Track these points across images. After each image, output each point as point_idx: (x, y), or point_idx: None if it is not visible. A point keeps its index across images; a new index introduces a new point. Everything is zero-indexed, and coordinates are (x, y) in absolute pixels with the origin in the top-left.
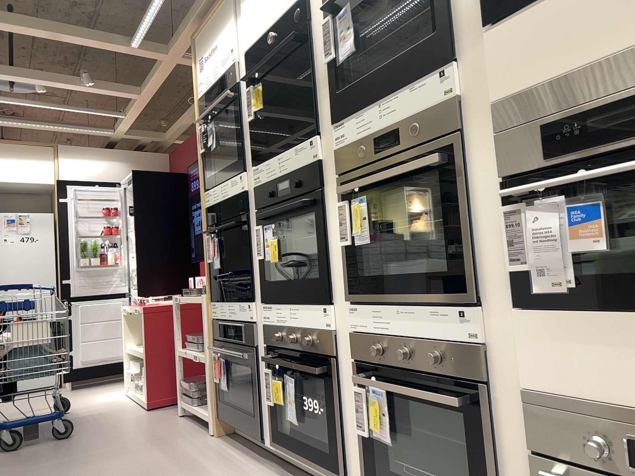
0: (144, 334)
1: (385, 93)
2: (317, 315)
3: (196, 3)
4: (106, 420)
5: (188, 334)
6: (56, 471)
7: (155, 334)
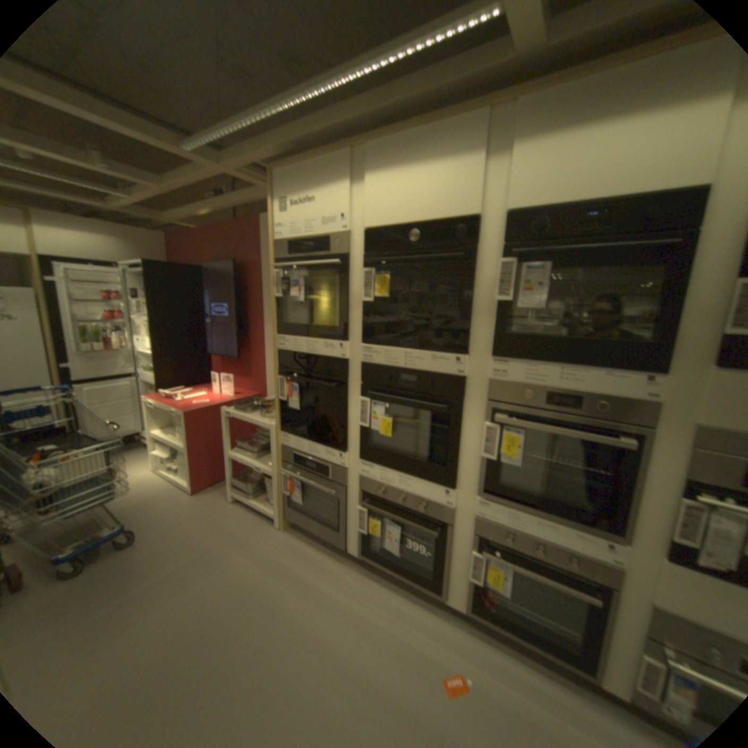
0: (177, 431)
1: (574, 362)
2: (435, 492)
3: (278, 129)
4: (154, 515)
5: (237, 442)
6: (150, 605)
7: (194, 435)
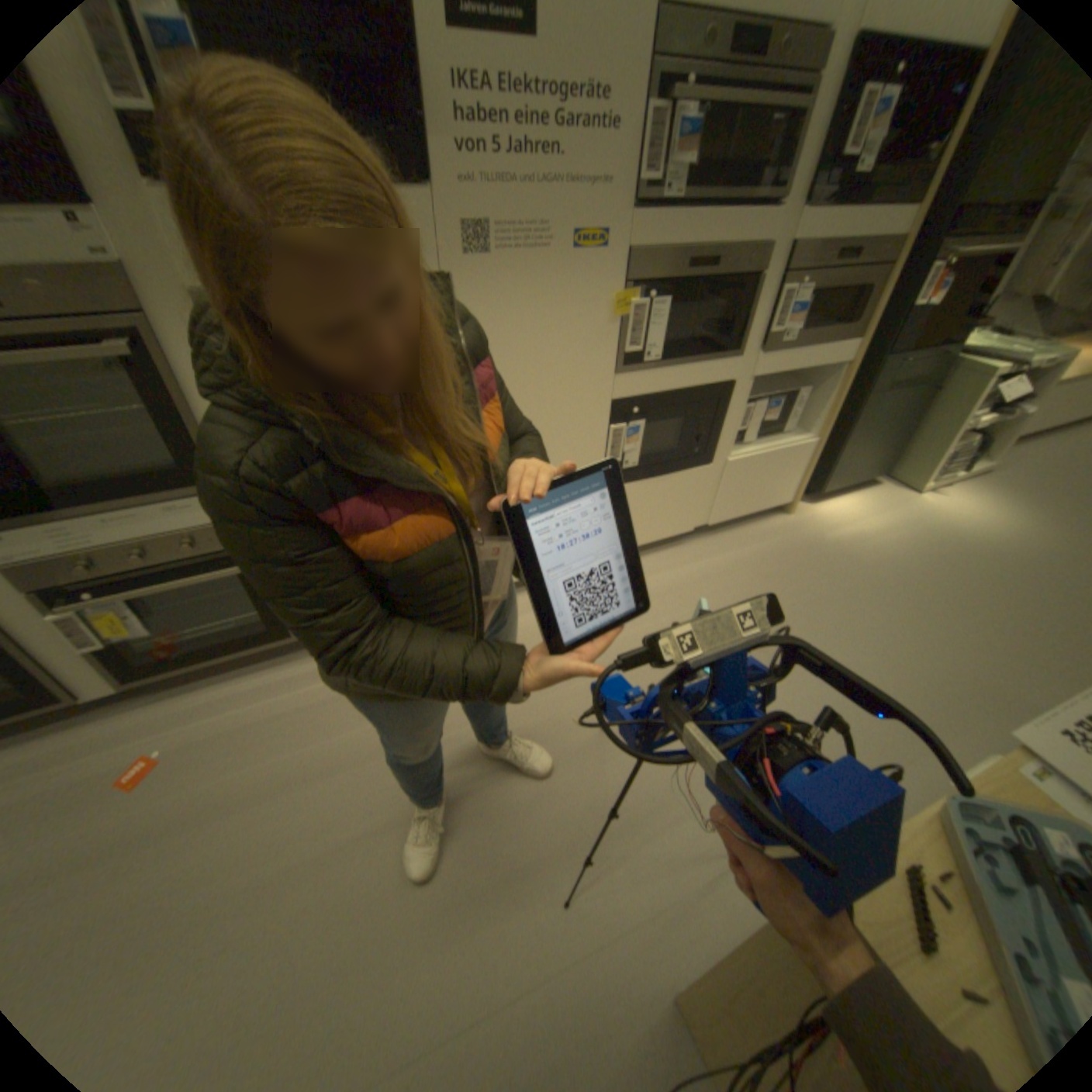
0: None
1: None
2: None
3: None
4: None
5: None
6: None
7: None
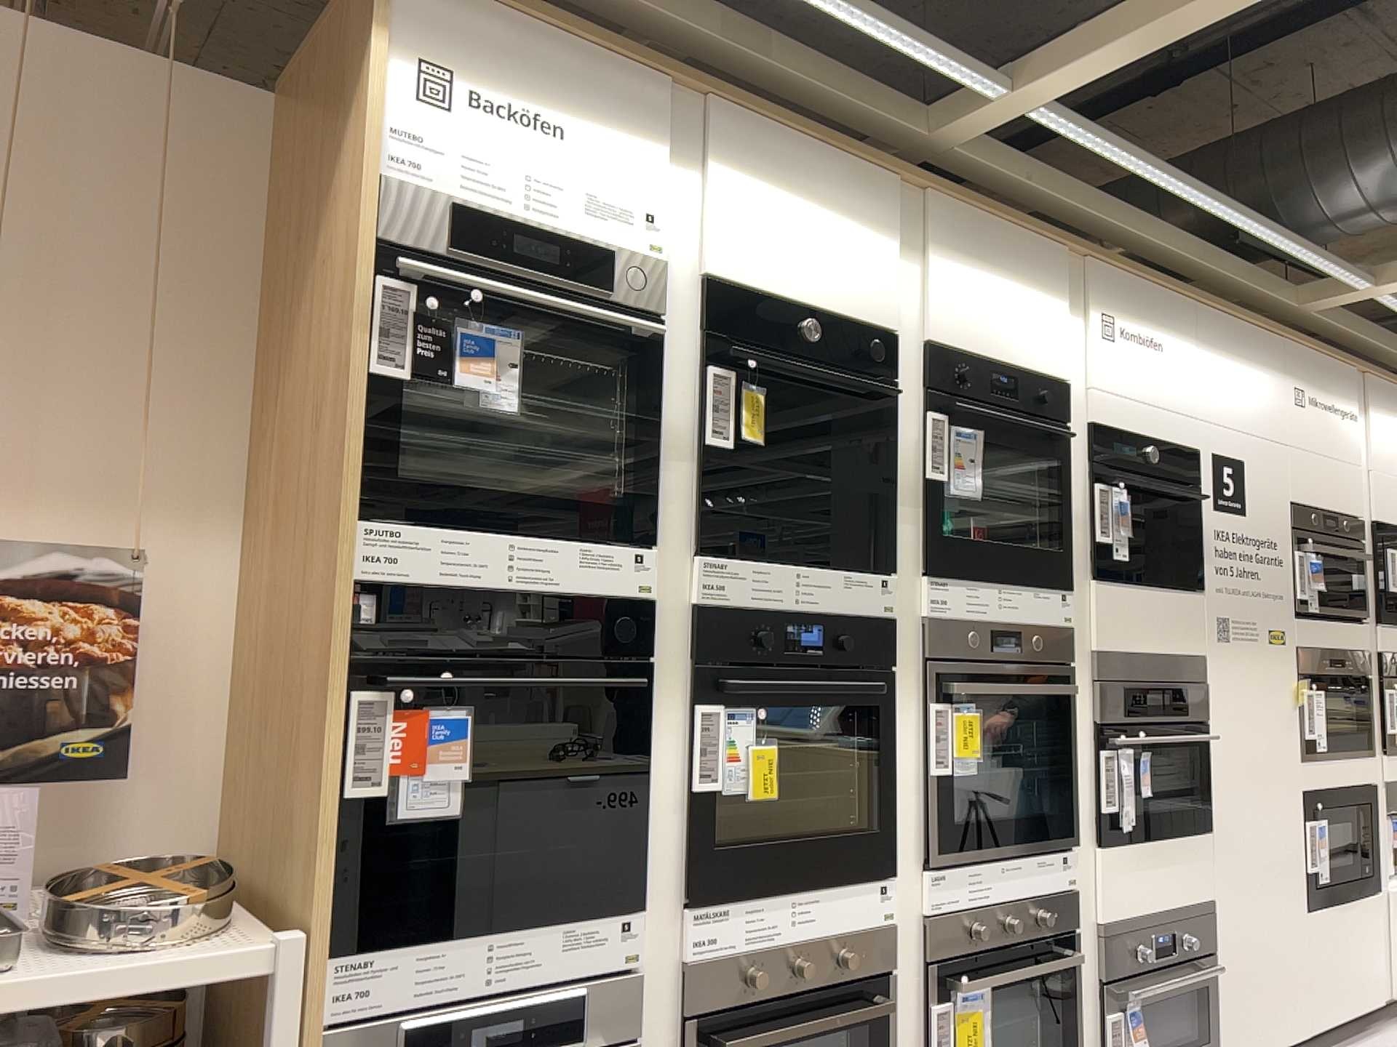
0: None
1: (1008, 581)
2: (864, 902)
3: None
4: None
5: None
6: None
7: None
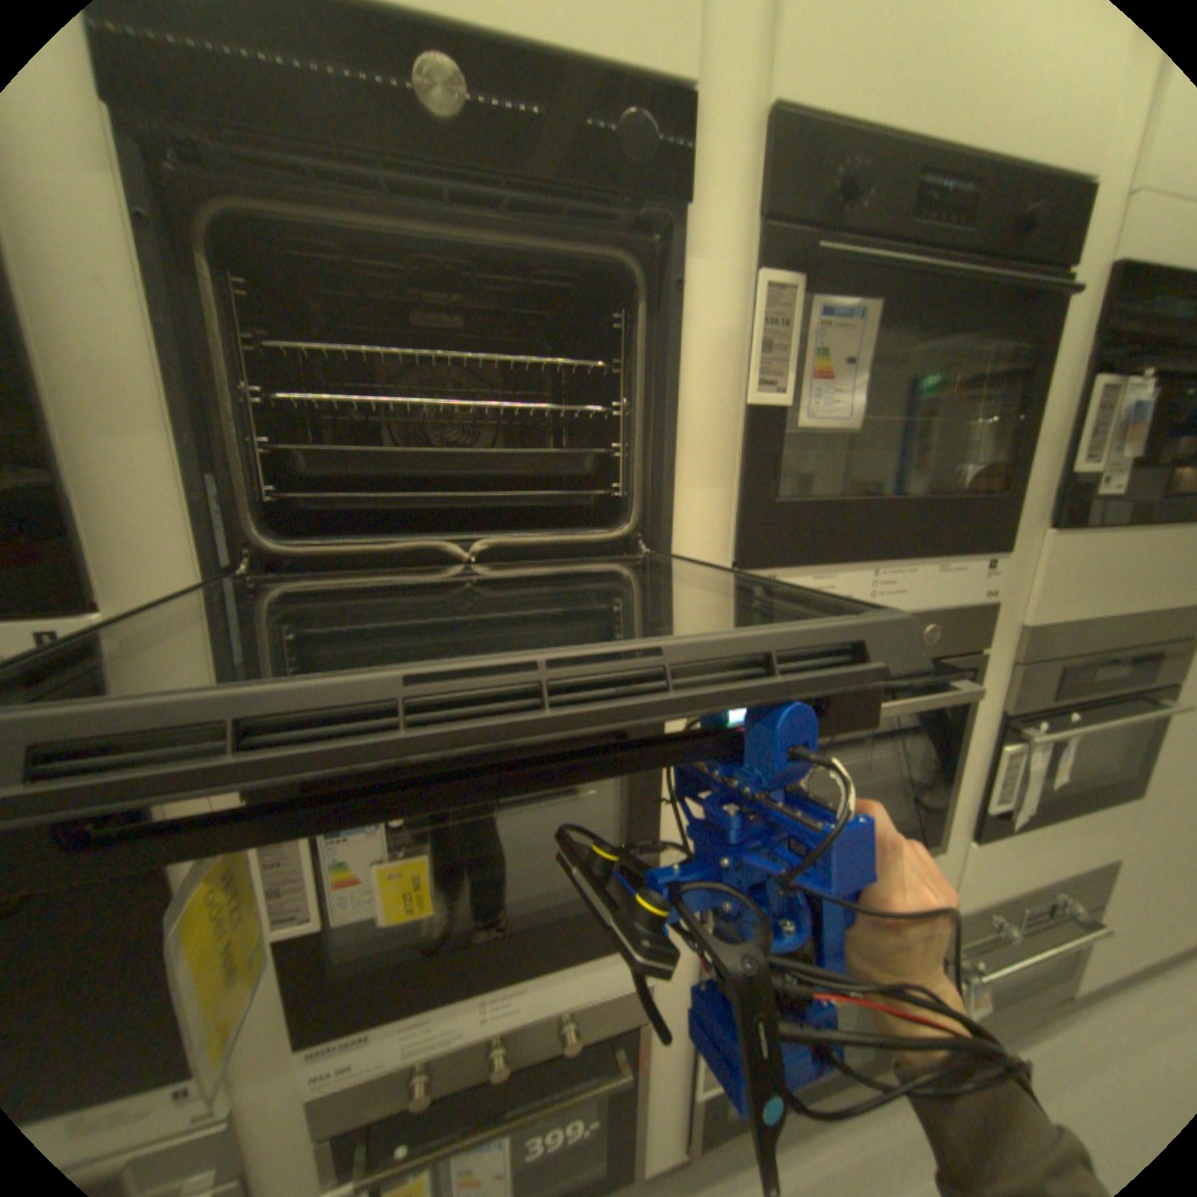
0: None
1: (897, 556)
2: (602, 977)
3: None
4: None
5: None
6: None
7: None
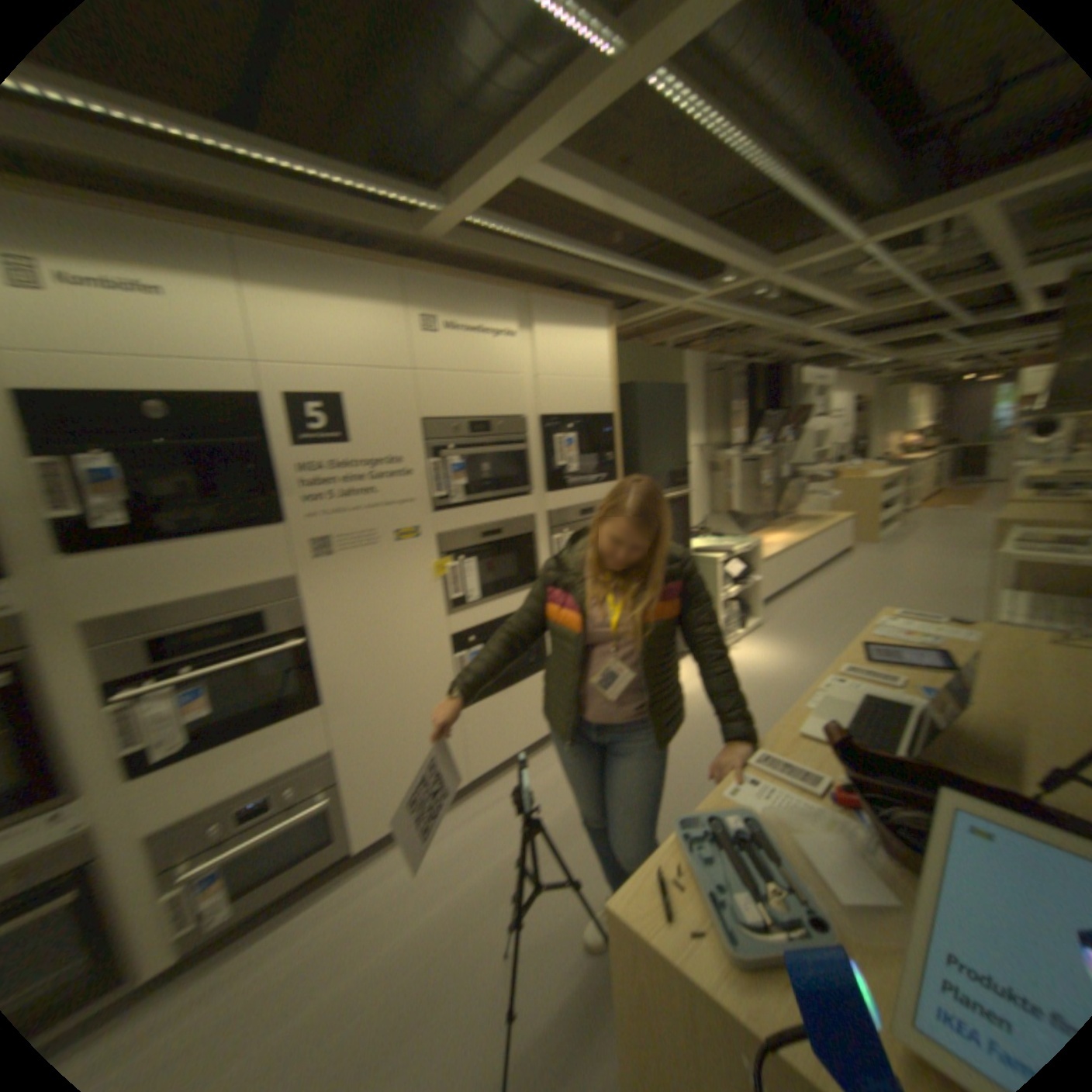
0: None
1: None
2: None
3: None
4: None
5: None
6: None
7: None
